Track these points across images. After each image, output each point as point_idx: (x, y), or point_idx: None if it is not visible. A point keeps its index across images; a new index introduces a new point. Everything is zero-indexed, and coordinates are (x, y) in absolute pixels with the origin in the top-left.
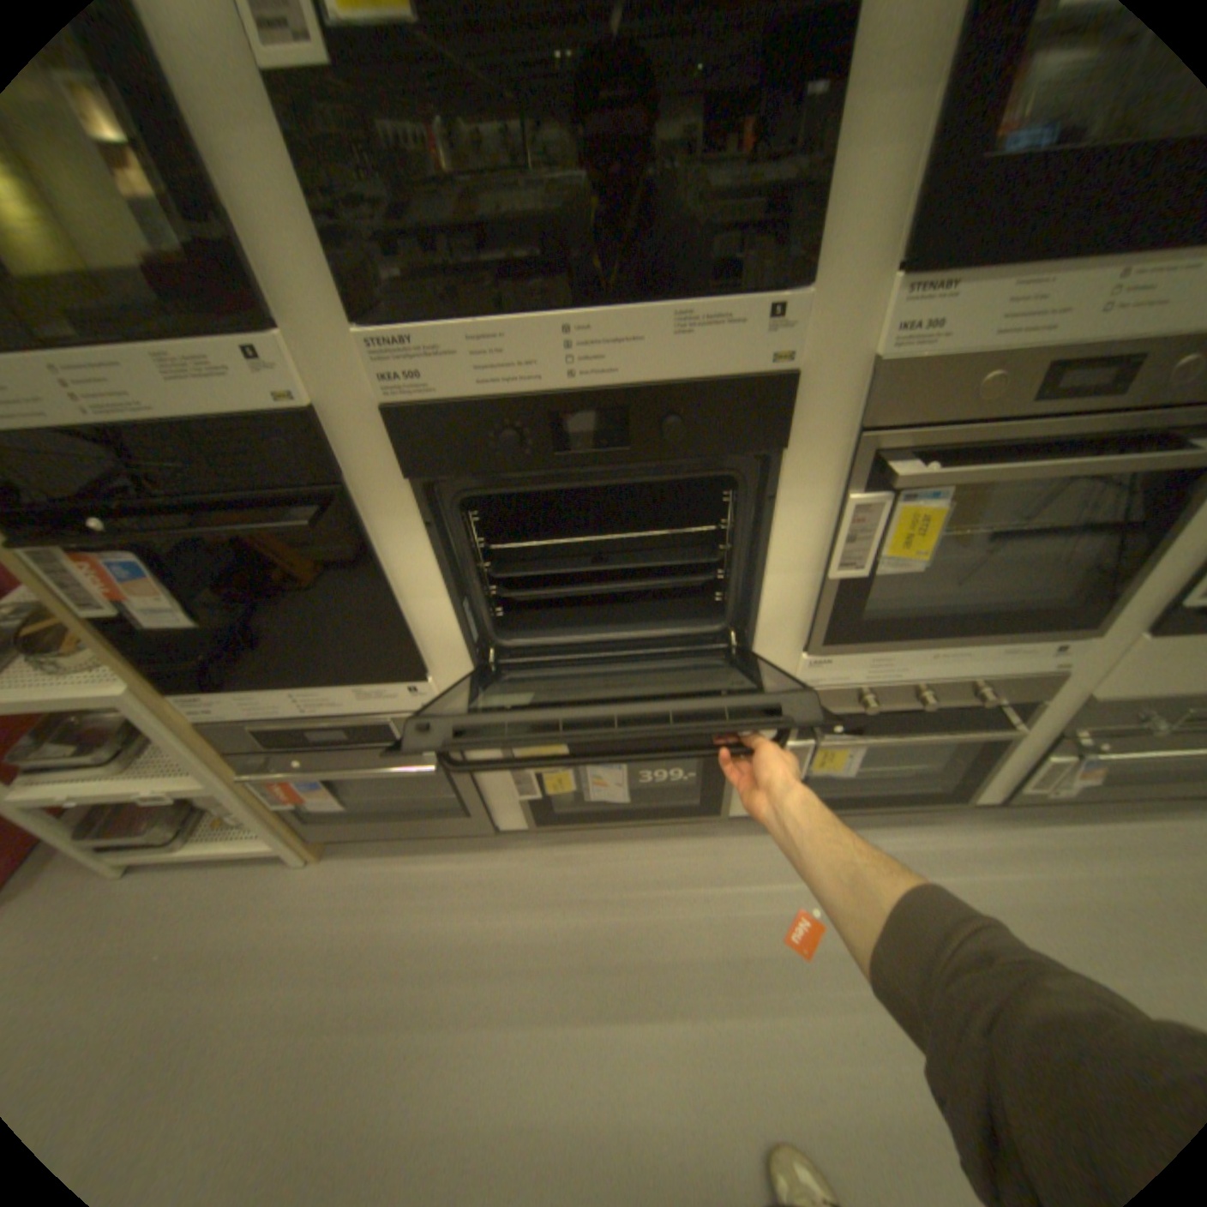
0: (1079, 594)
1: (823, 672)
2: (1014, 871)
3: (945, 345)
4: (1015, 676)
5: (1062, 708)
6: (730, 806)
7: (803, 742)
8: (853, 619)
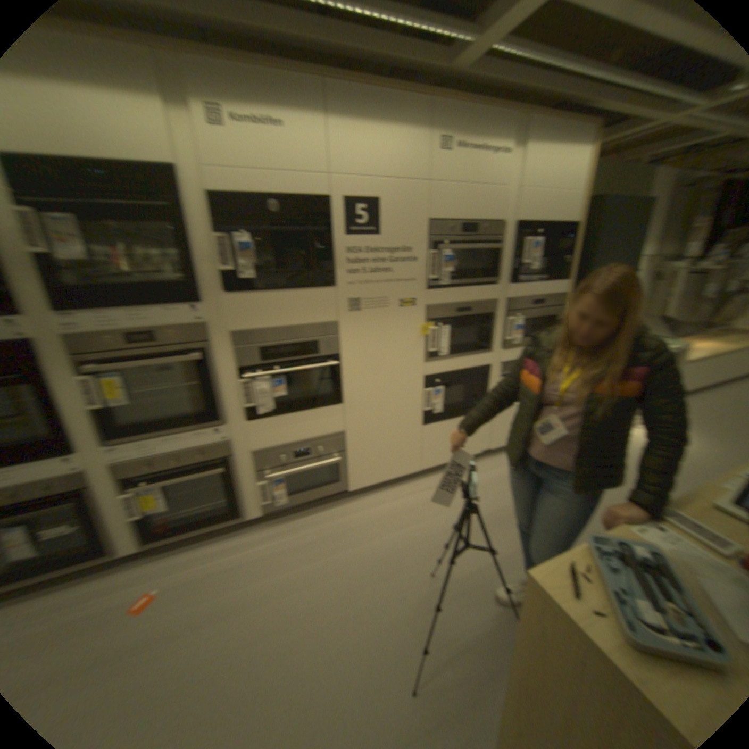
0: (205, 410)
1: (108, 457)
2: (261, 546)
3: (74, 331)
4: (202, 446)
5: (241, 460)
6: (110, 551)
7: (122, 497)
8: (106, 429)
